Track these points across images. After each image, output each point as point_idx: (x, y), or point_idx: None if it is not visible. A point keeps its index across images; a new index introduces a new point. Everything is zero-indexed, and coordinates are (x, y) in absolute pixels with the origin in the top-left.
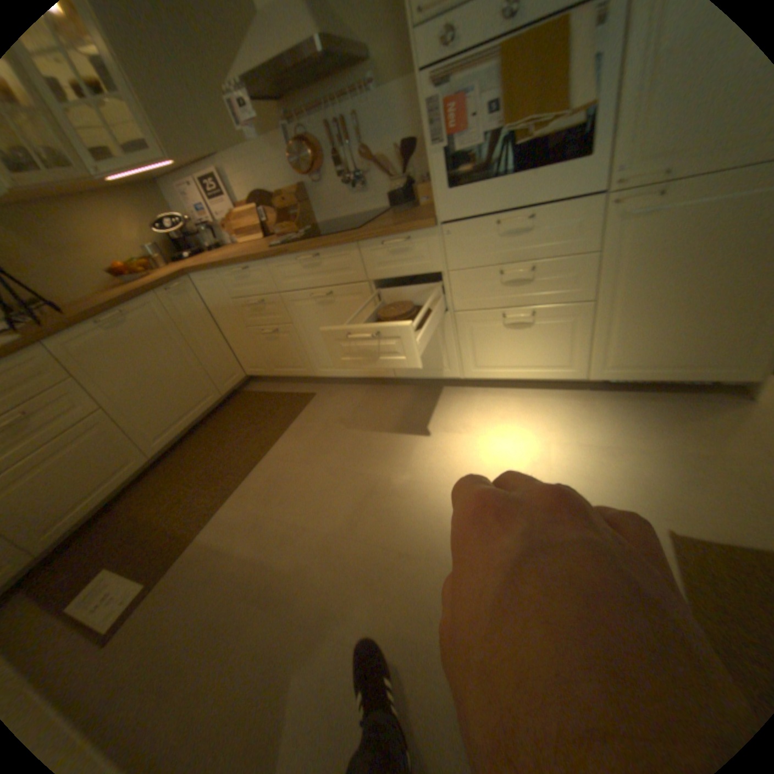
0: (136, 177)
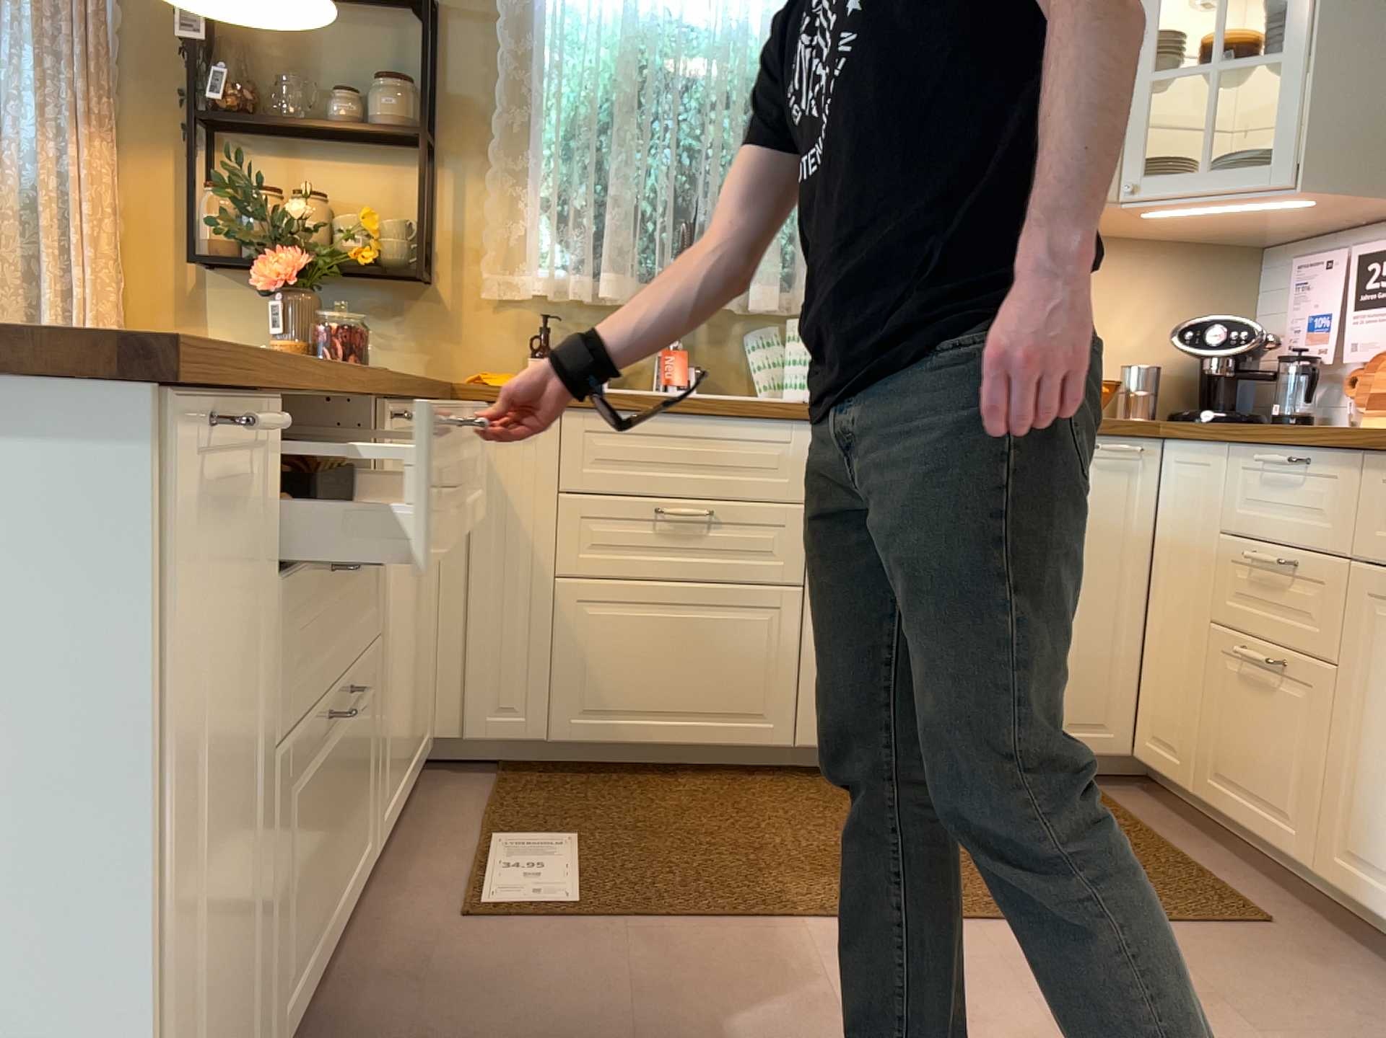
0: (1226, 234)
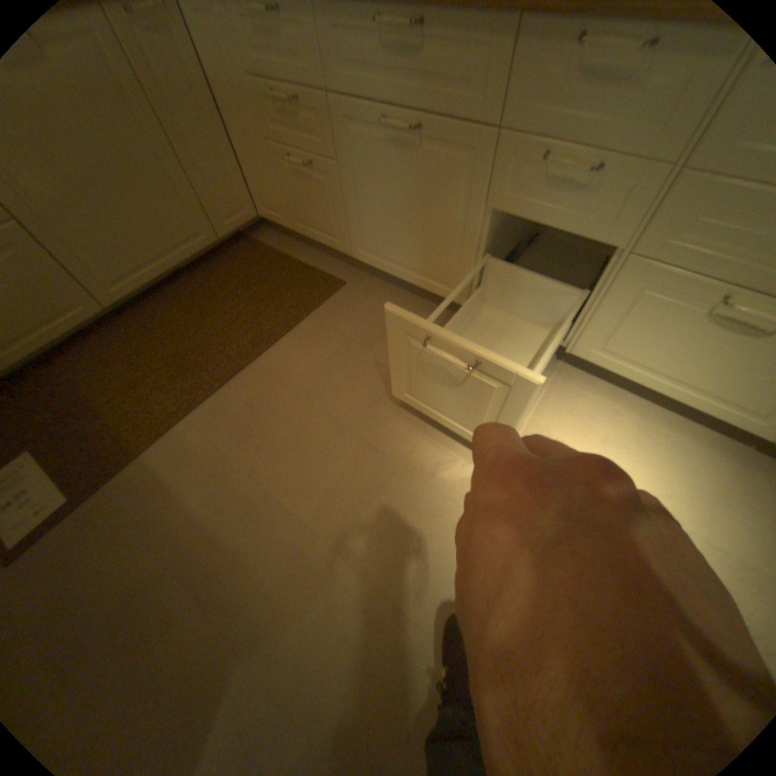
0: None
